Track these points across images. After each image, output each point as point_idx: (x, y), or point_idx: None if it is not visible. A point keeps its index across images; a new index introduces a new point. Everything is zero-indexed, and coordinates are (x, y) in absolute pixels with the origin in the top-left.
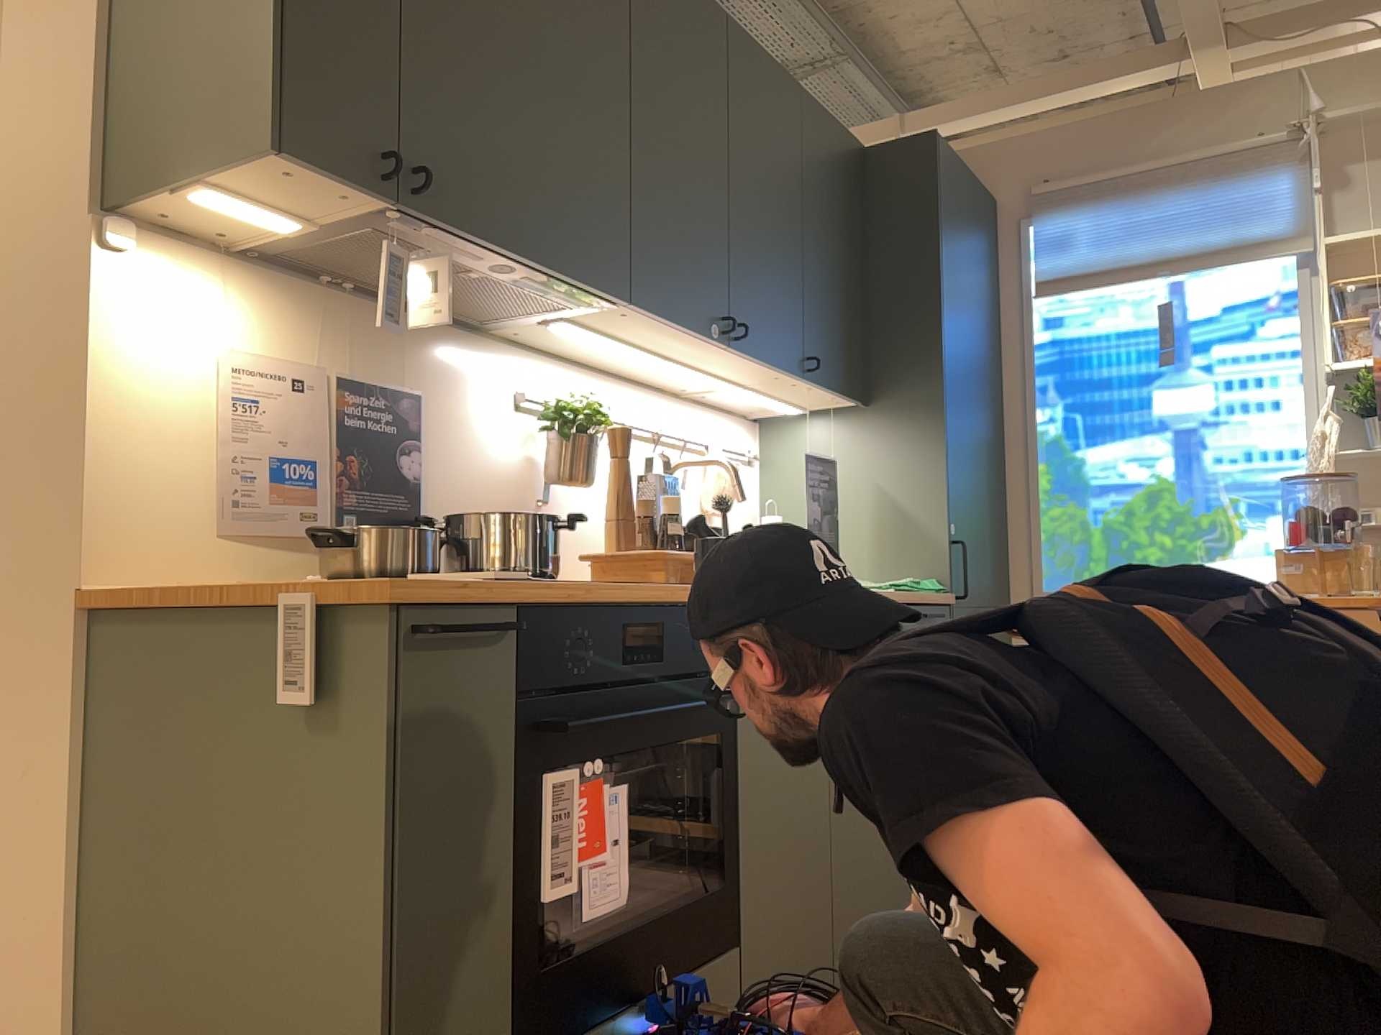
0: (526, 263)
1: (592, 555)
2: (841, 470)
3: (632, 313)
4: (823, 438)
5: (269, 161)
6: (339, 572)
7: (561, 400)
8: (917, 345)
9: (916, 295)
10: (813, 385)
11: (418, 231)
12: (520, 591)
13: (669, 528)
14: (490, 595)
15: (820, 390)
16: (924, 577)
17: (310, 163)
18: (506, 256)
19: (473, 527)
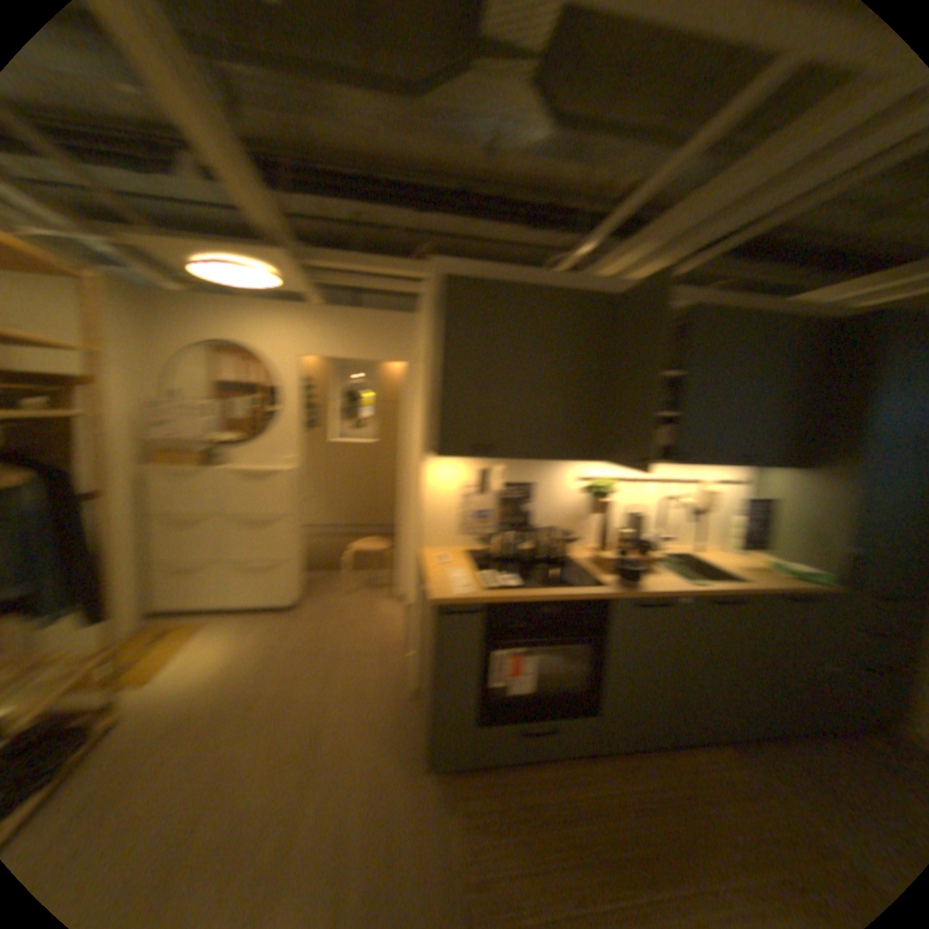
0: (545, 459)
1: (591, 548)
2: (791, 498)
3: (610, 461)
4: (785, 480)
5: (441, 456)
6: (489, 550)
7: (597, 481)
8: (850, 441)
9: (855, 411)
10: (755, 466)
11: (499, 458)
12: (487, 600)
13: (640, 536)
14: (474, 601)
15: (765, 466)
16: (827, 571)
17: (452, 455)
18: (535, 459)
19: (539, 537)
